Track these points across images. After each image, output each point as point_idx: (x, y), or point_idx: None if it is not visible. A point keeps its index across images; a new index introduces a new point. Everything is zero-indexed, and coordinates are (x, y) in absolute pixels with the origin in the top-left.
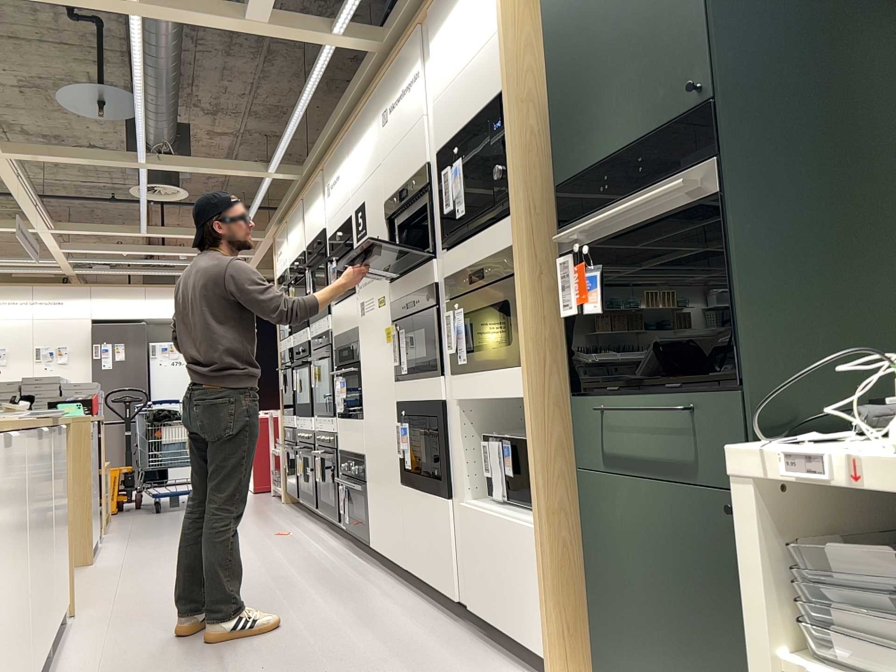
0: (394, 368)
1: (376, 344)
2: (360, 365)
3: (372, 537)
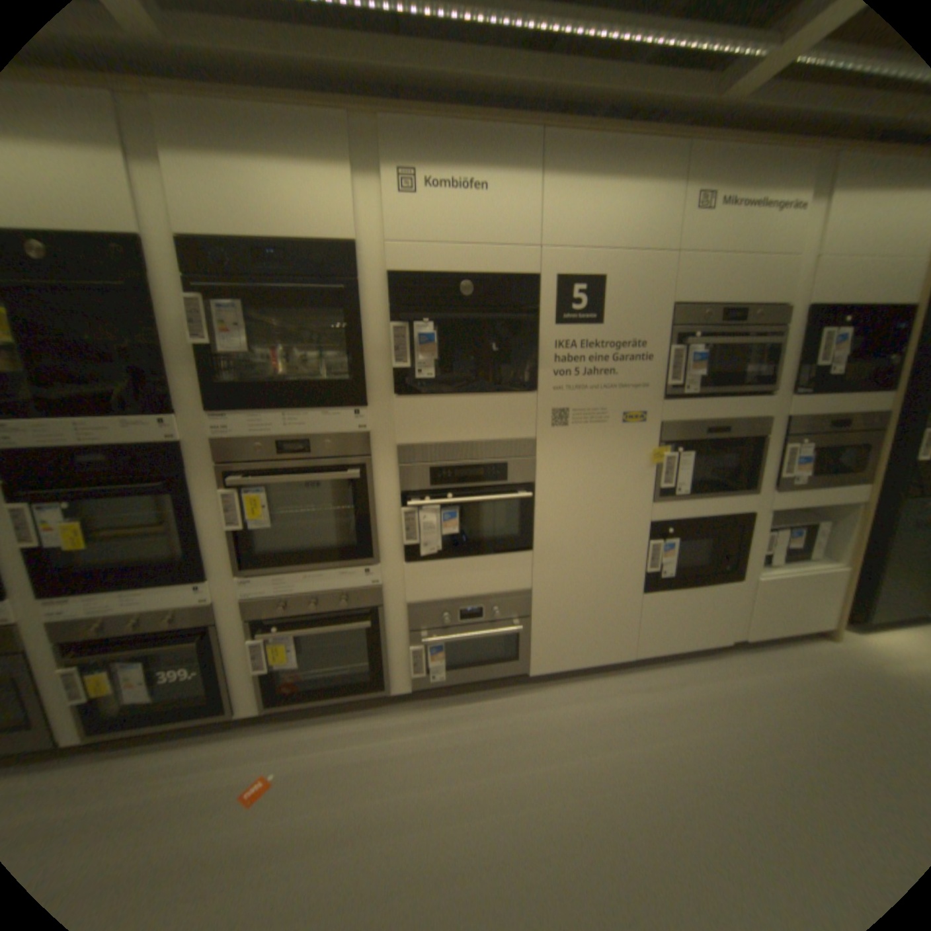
0: (653, 490)
1: (604, 462)
2: (538, 487)
3: (536, 666)
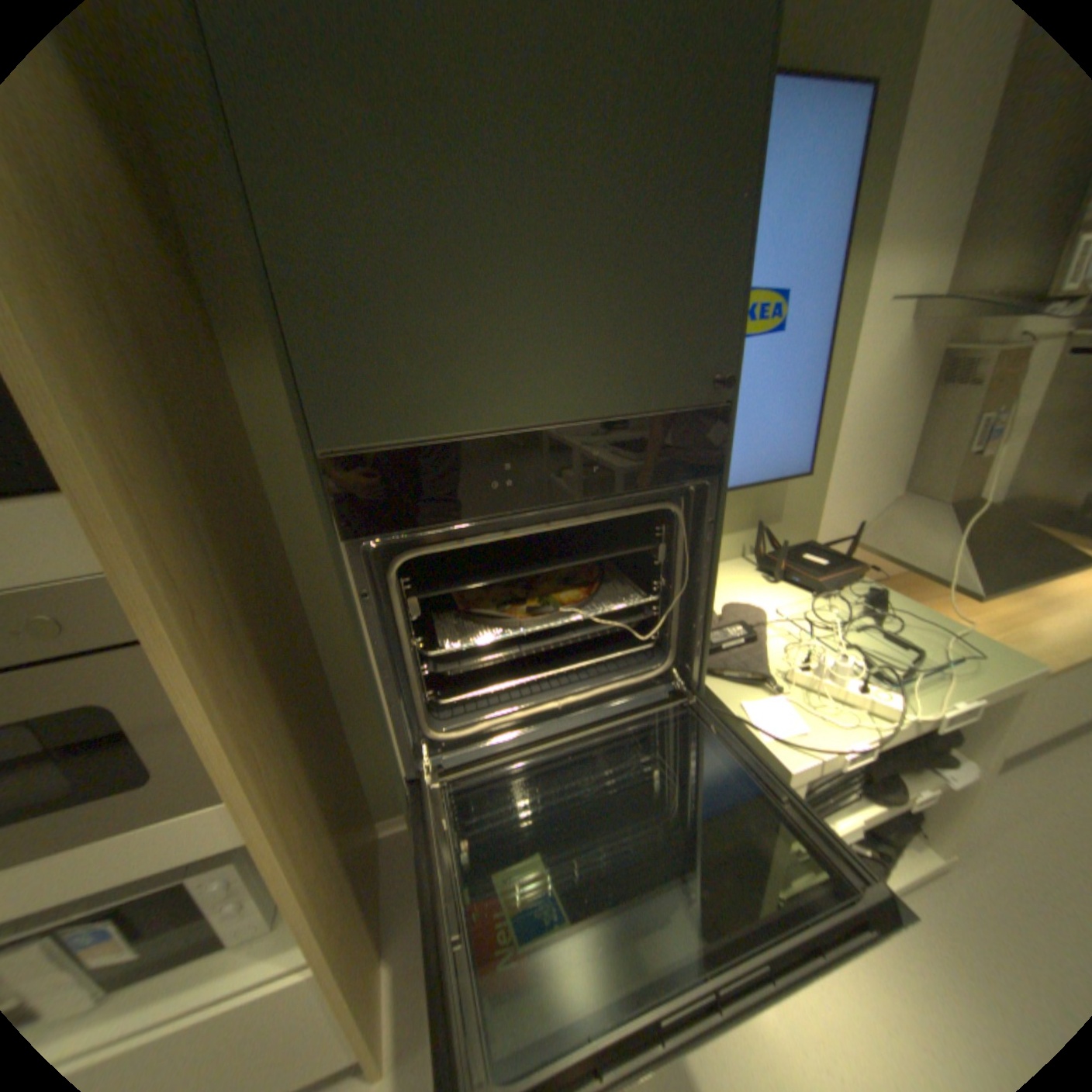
0: None
1: None
2: None
3: None
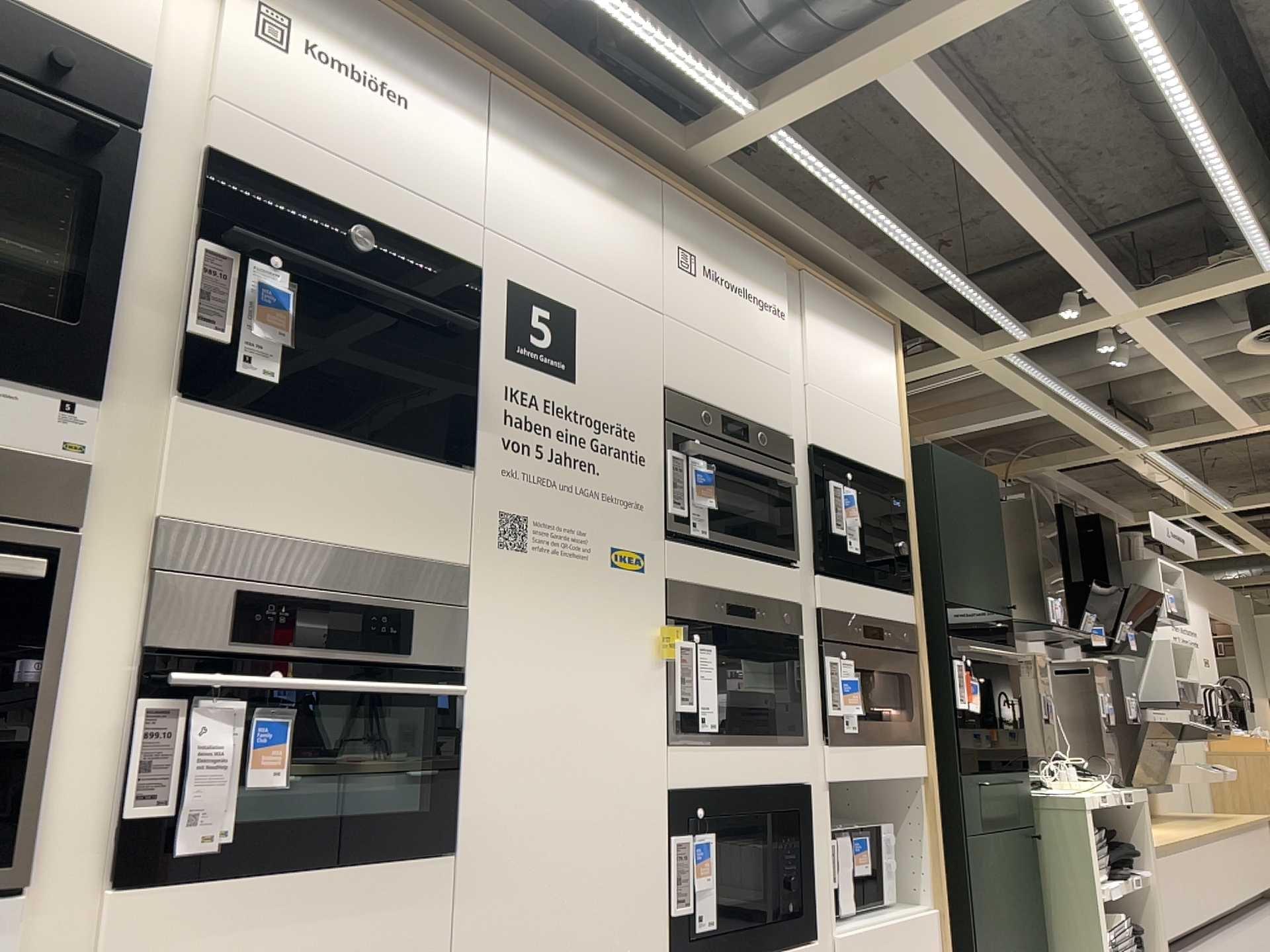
0: (666, 716)
1: (588, 644)
2: (471, 682)
3: None
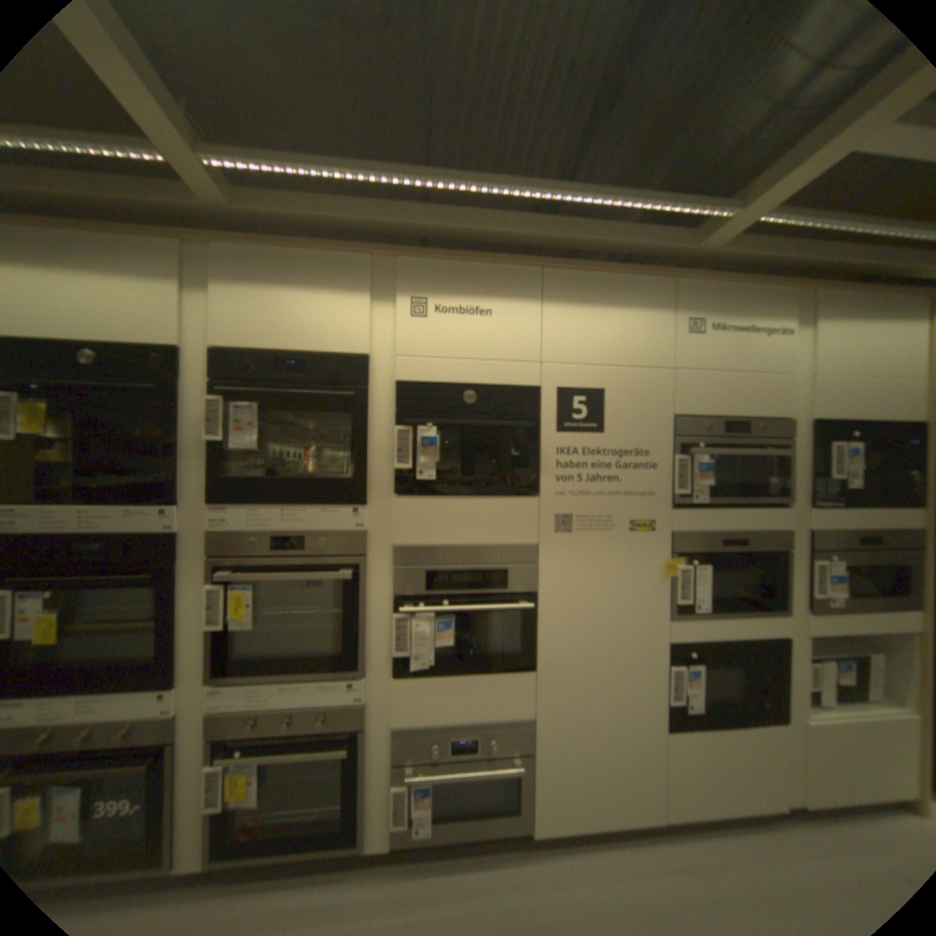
0: (669, 606)
1: (613, 573)
2: (541, 598)
3: (542, 824)
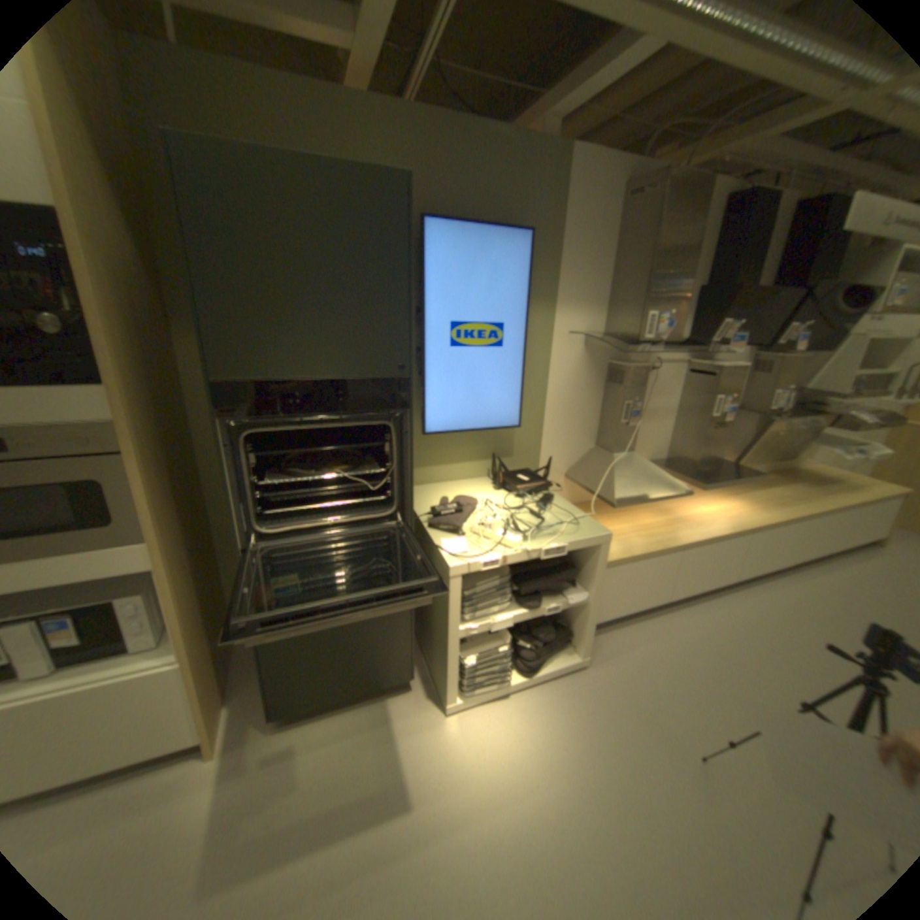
0: None
1: None
2: None
3: None
